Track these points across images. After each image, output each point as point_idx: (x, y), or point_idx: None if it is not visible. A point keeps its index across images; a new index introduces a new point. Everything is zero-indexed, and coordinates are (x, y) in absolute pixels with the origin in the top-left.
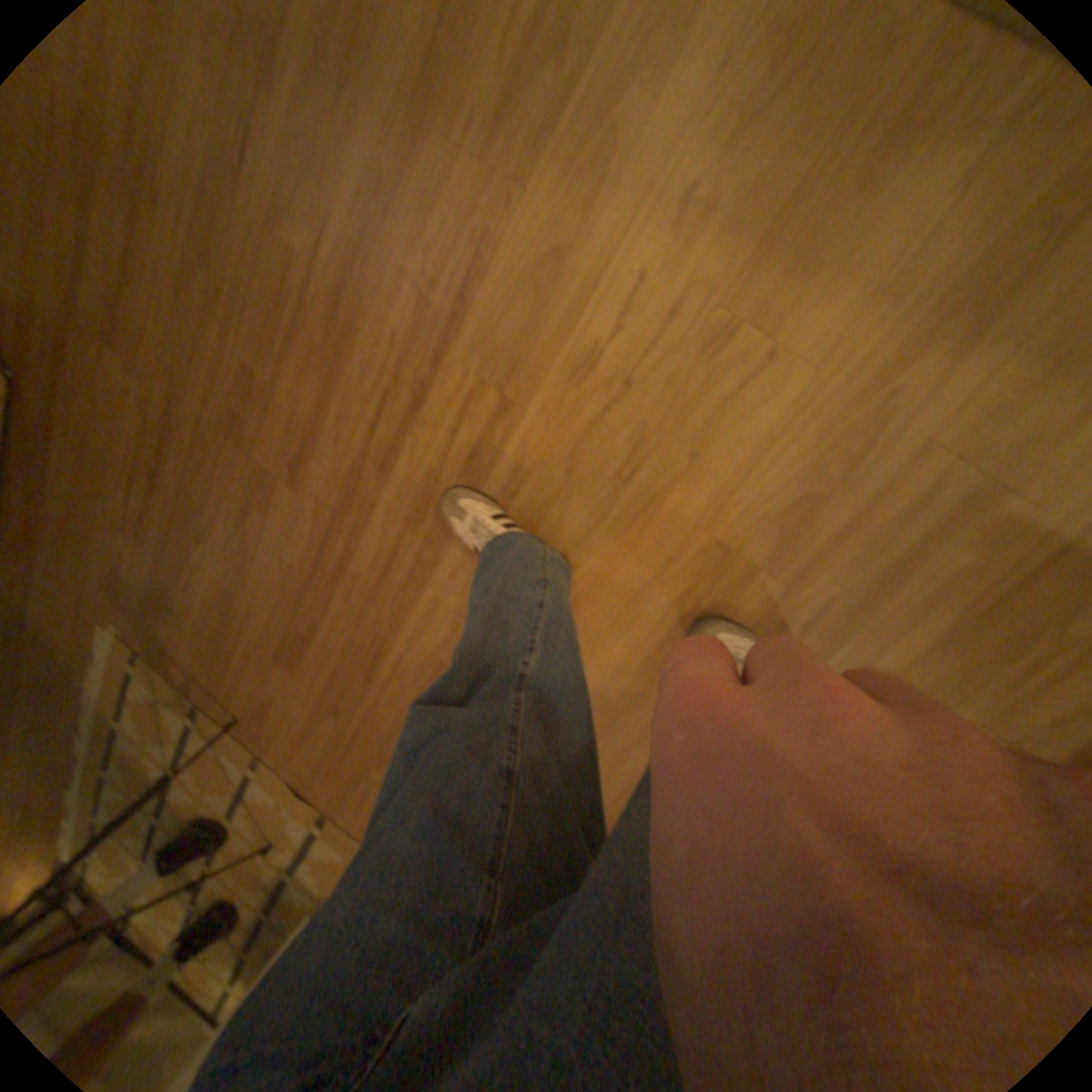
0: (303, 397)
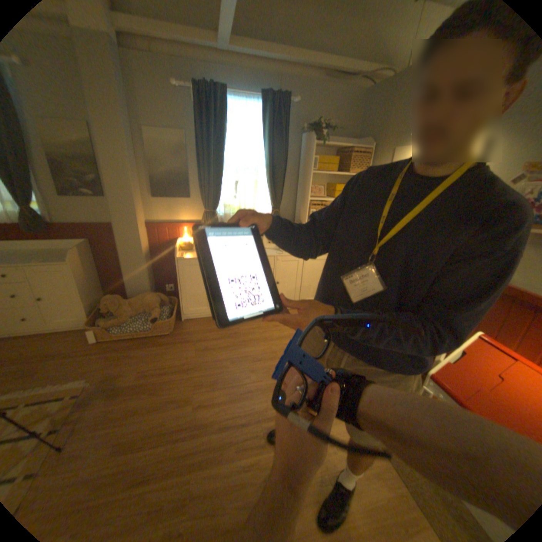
0: (221, 400)
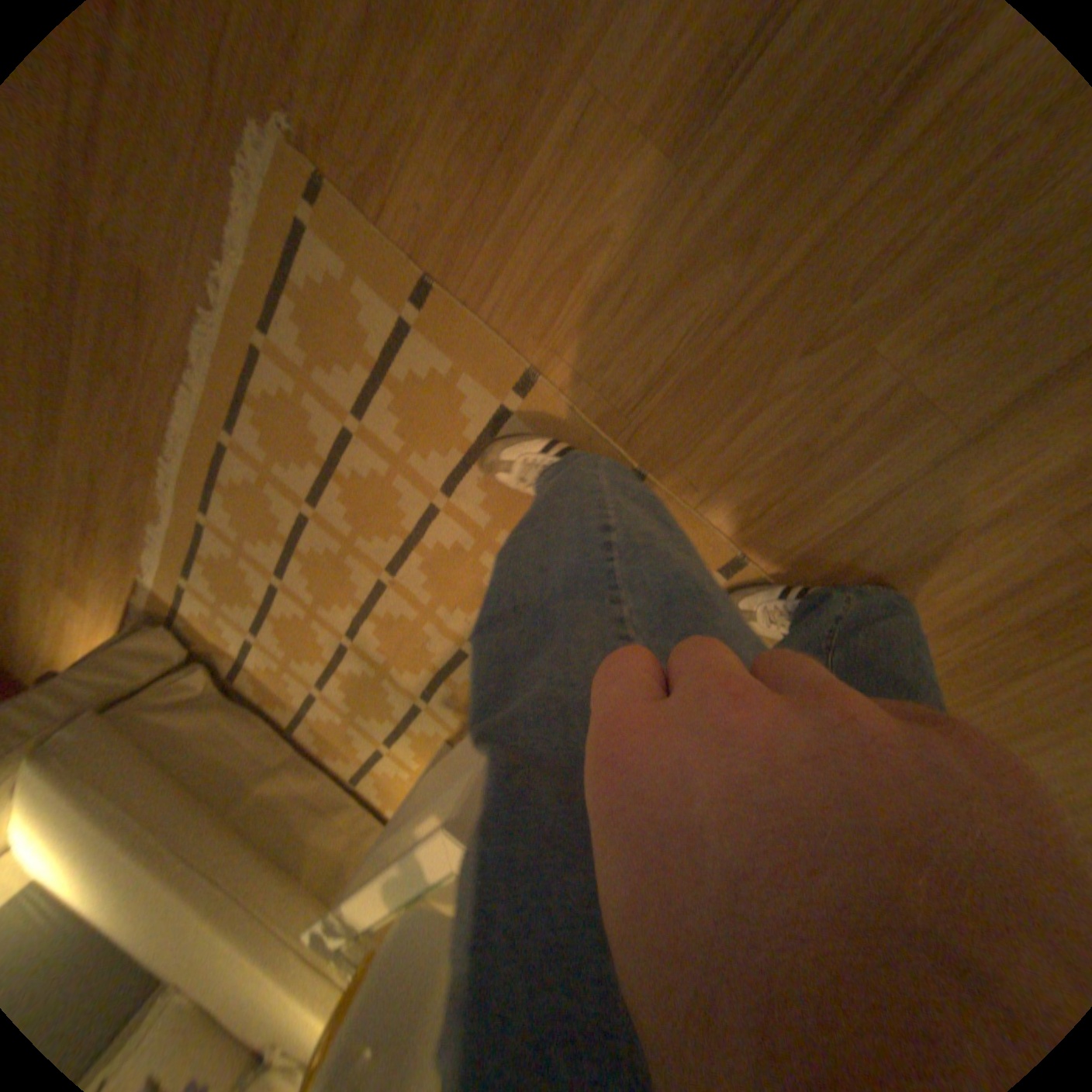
0: None
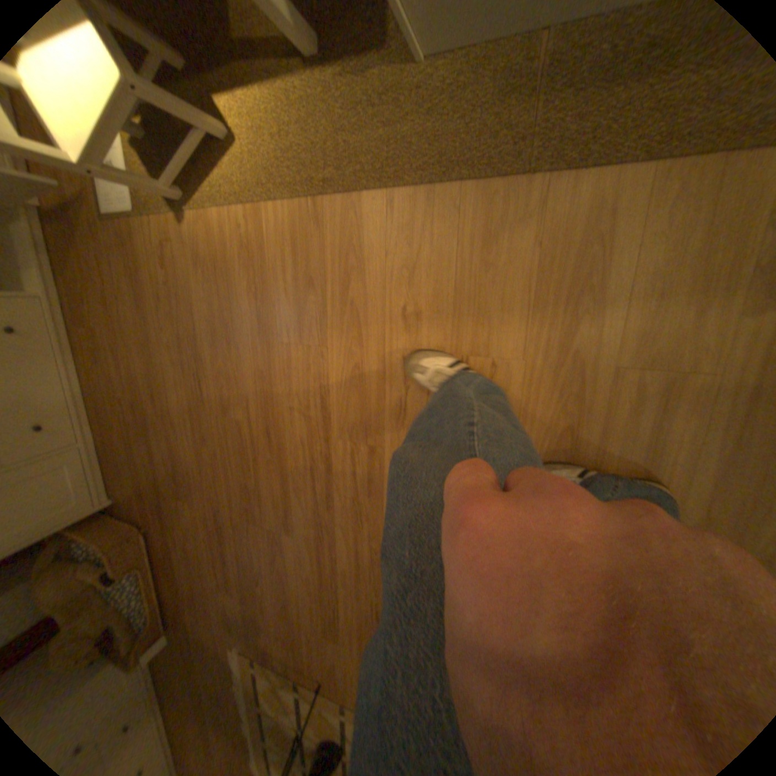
0: (273, 487)
